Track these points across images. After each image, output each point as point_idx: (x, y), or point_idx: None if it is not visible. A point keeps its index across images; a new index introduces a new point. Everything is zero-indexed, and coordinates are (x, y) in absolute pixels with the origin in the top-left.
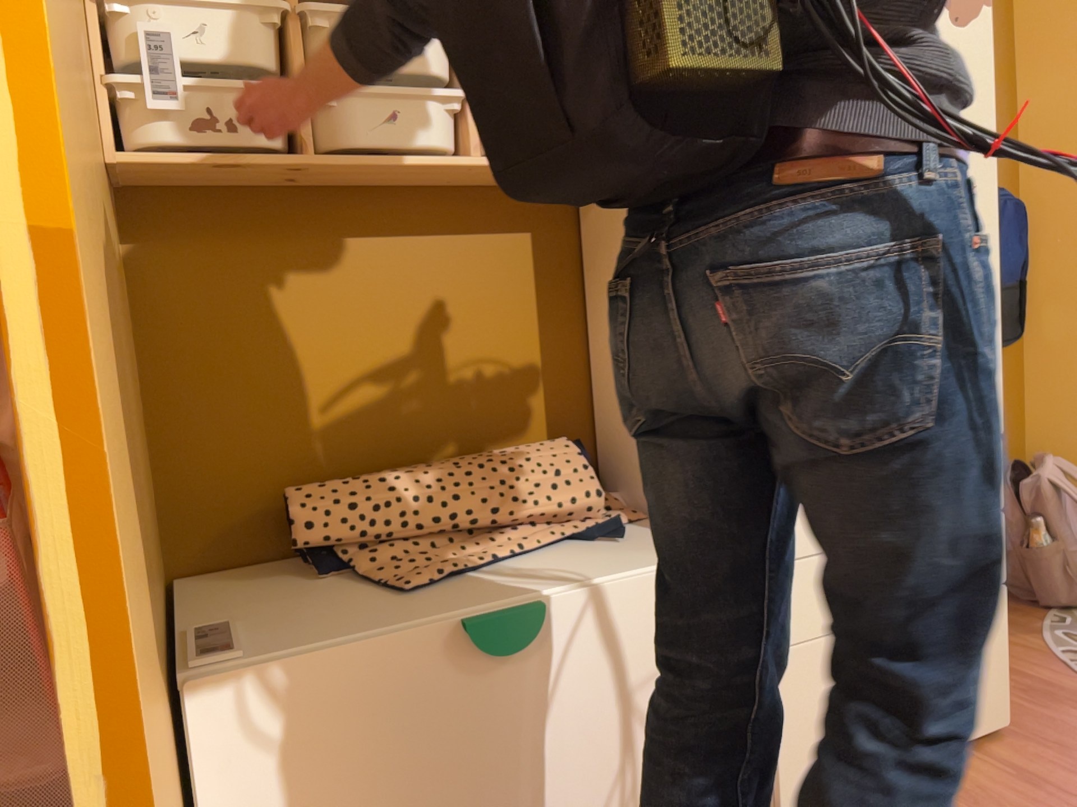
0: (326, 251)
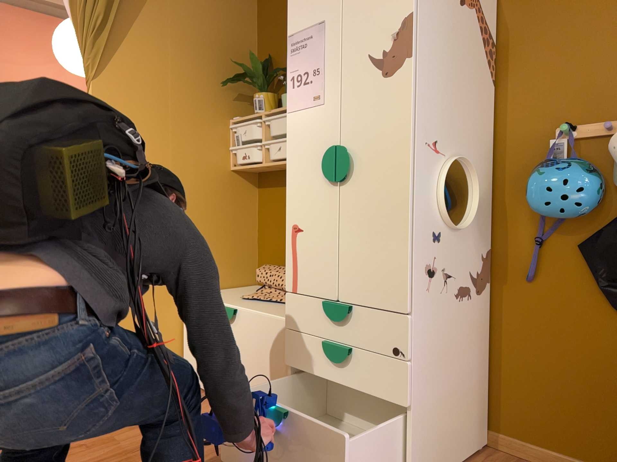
0: None
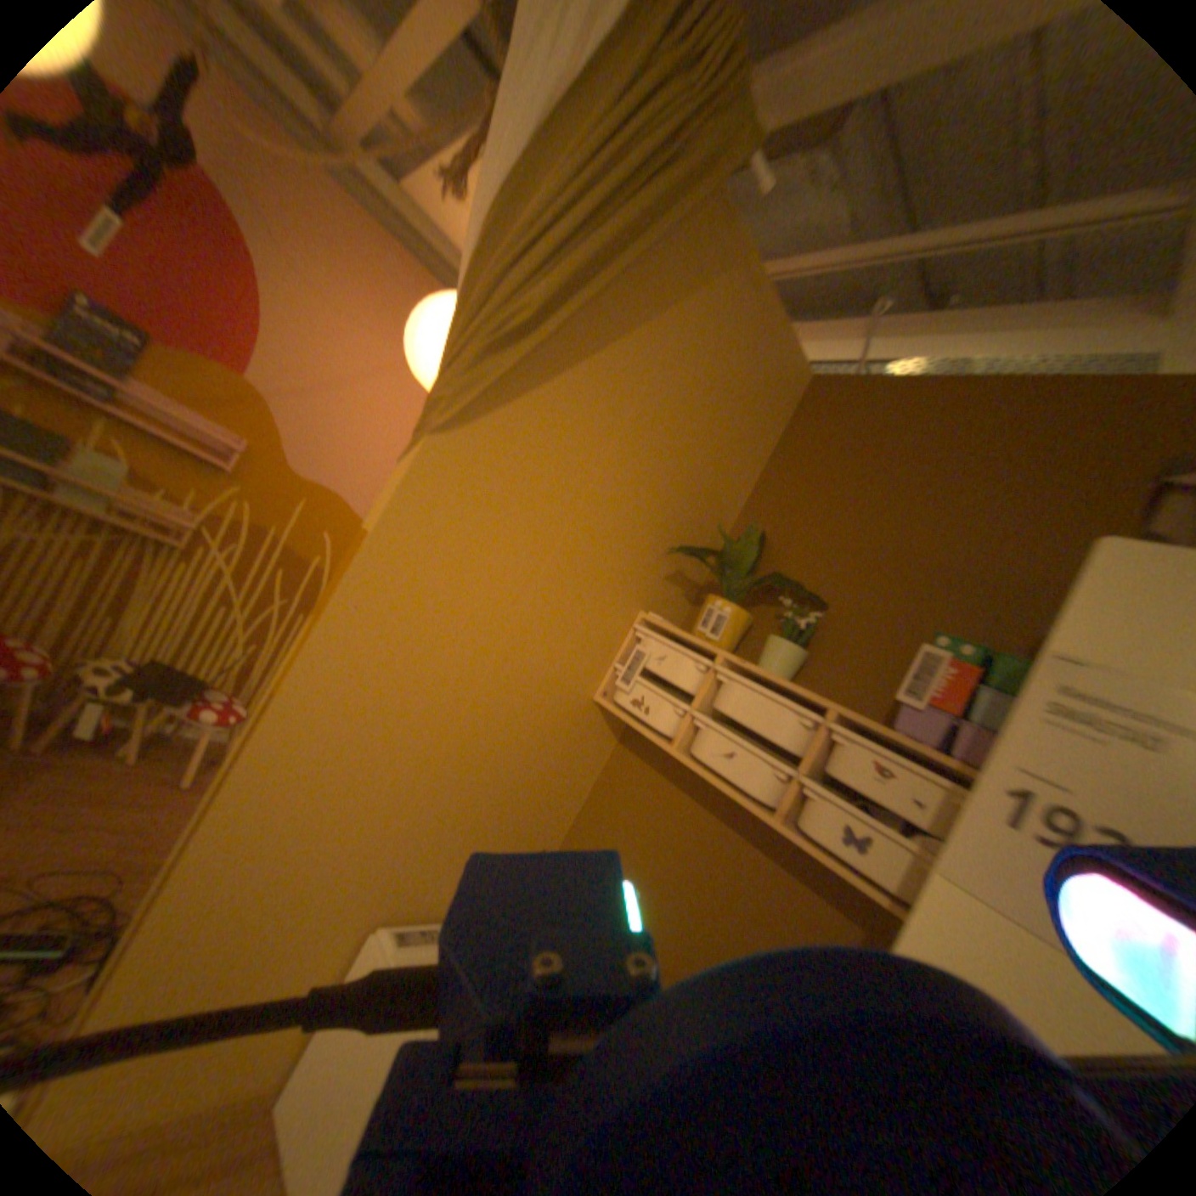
0: (699, 817)
